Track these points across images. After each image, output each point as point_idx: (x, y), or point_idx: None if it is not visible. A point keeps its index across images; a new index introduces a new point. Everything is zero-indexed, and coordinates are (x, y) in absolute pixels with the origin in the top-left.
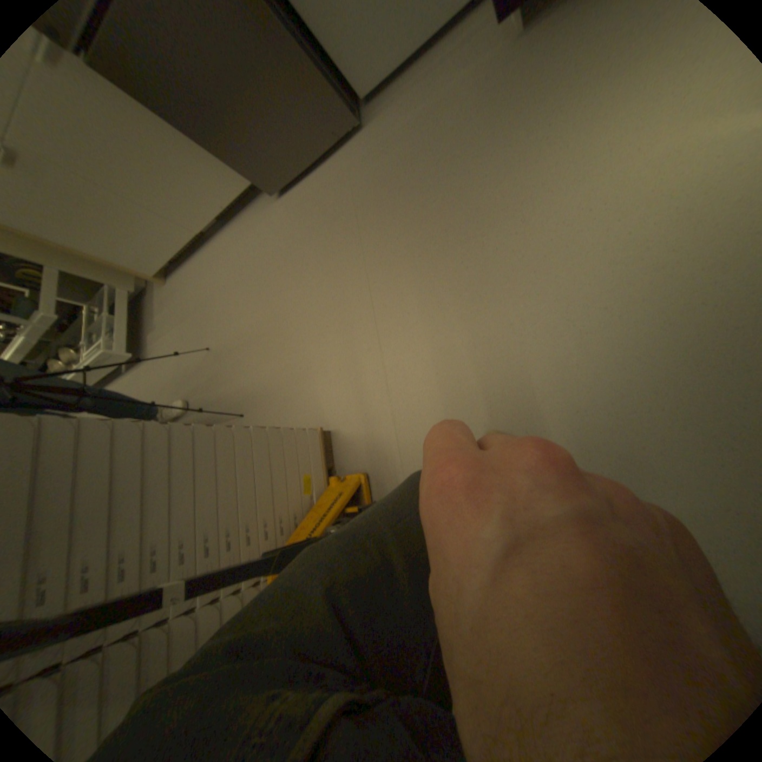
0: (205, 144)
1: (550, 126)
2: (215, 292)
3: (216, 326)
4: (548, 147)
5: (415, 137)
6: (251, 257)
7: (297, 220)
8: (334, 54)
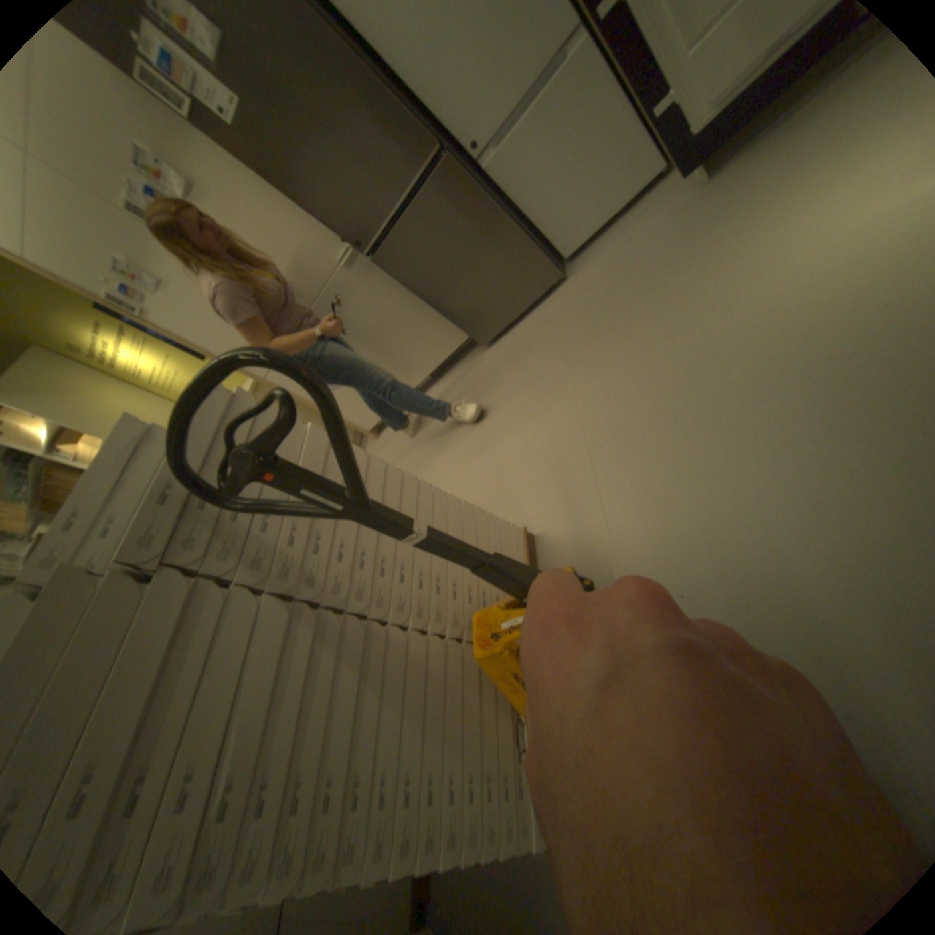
0: (436, 310)
1: (745, 231)
2: (424, 434)
3: (421, 463)
4: (745, 247)
5: (616, 272)
6: (460, 398)
7: (506, 359)
8: (544, 230)
